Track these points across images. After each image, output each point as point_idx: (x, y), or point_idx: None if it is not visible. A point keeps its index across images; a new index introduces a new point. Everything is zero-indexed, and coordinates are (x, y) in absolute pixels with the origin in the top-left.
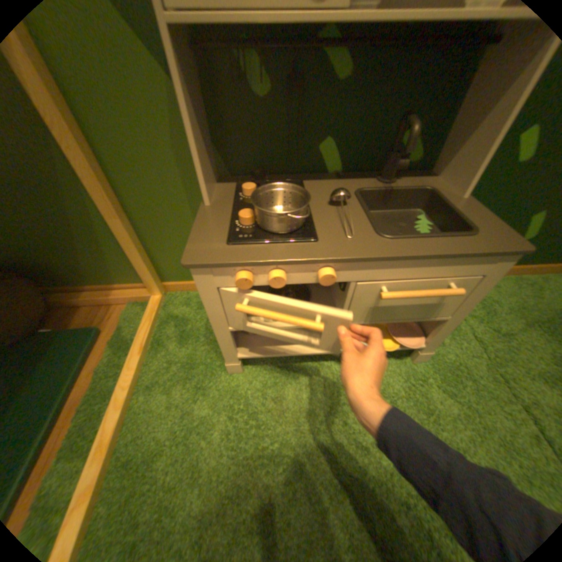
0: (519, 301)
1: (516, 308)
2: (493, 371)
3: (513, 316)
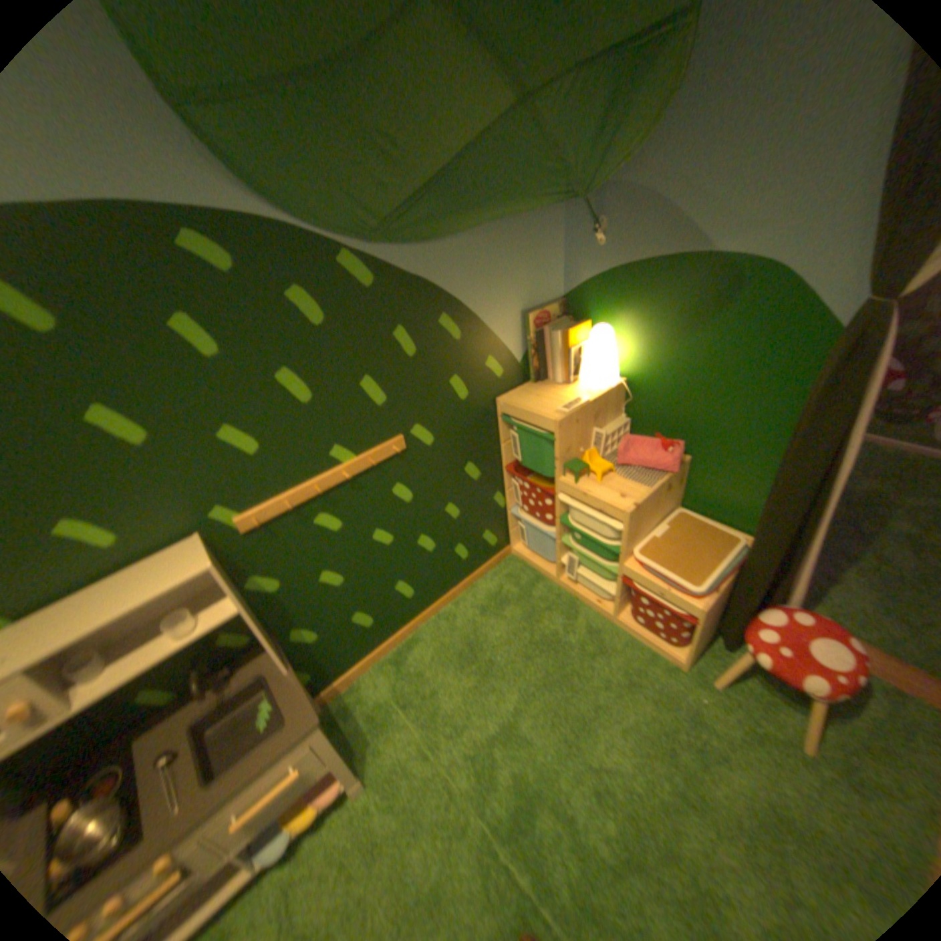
0: (437, 645)
1: (435, 656)
2: (420, 750)
3: (433, 668)
